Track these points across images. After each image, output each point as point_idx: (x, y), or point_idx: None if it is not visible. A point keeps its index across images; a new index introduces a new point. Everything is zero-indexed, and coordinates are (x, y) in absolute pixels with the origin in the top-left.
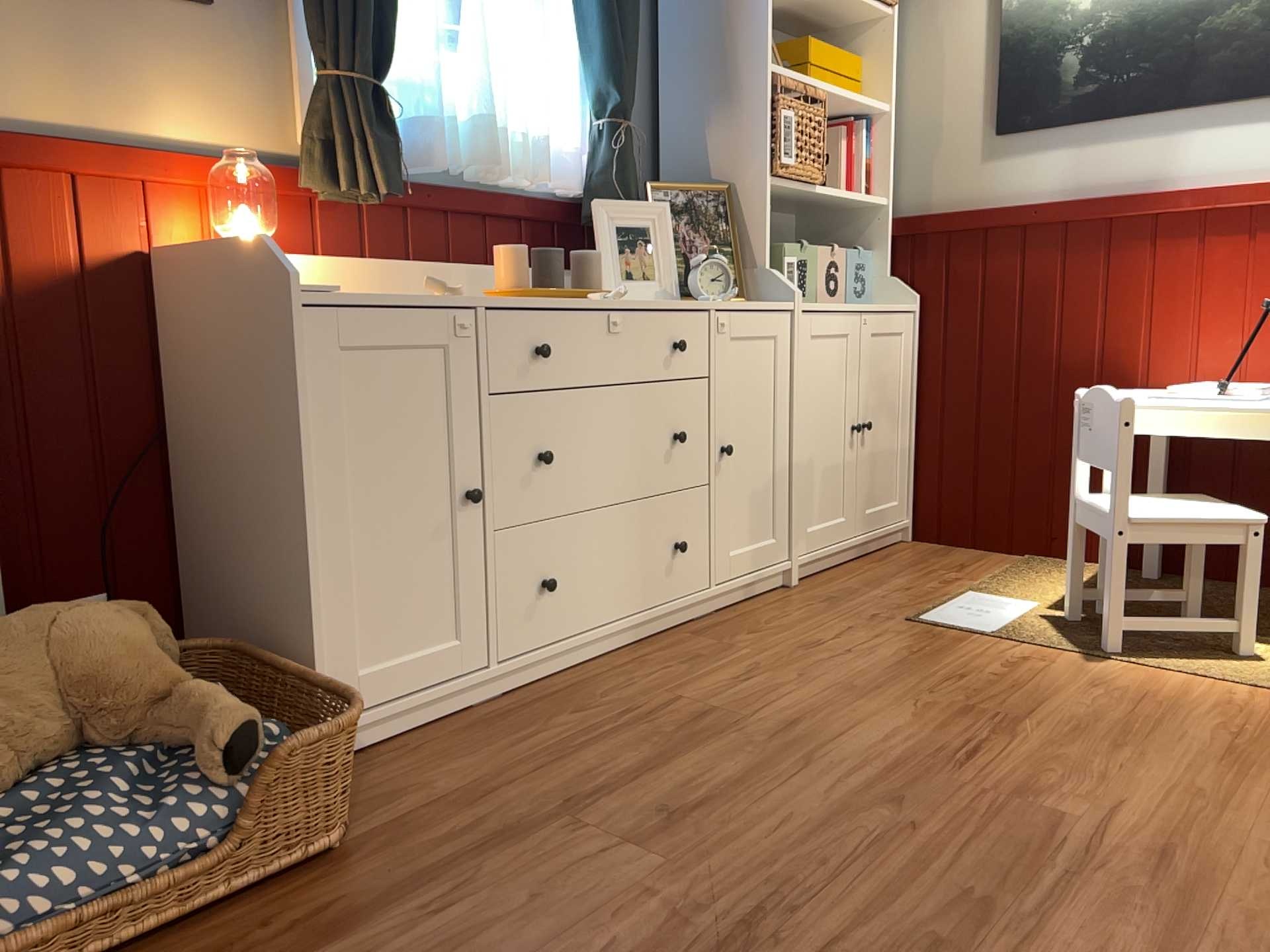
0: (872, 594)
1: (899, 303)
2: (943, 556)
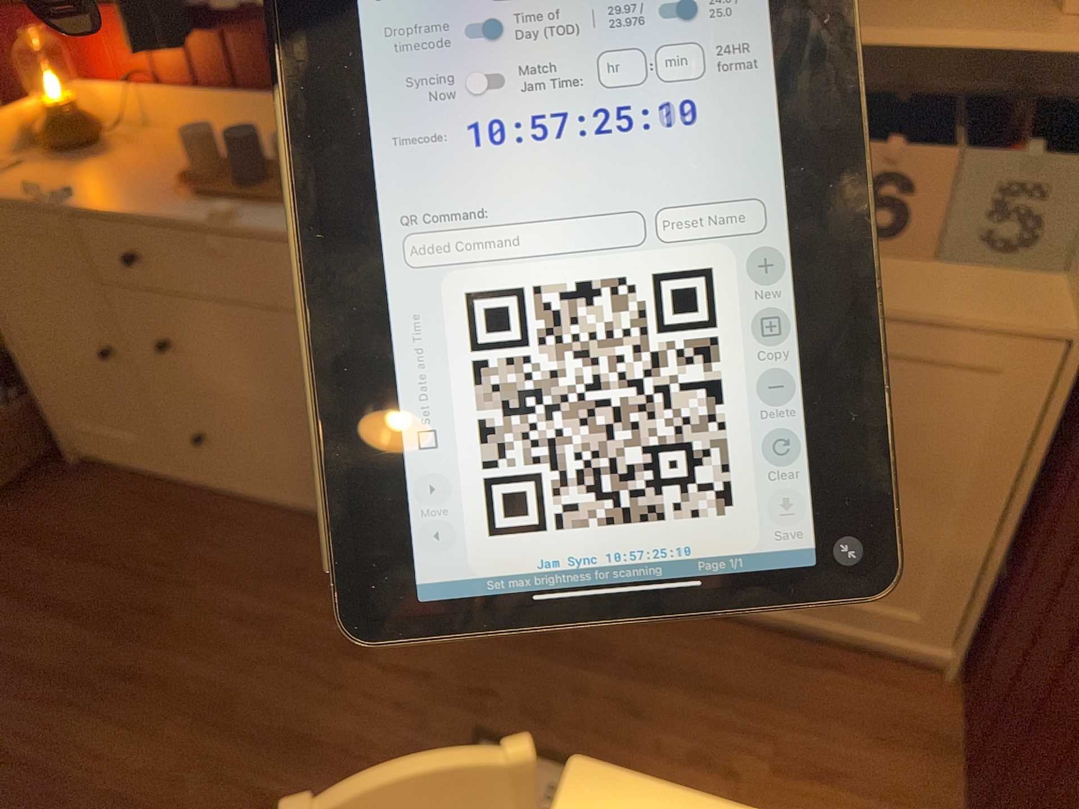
0: (589, 671)
1: (1068, 305)
2: (868, 738)
